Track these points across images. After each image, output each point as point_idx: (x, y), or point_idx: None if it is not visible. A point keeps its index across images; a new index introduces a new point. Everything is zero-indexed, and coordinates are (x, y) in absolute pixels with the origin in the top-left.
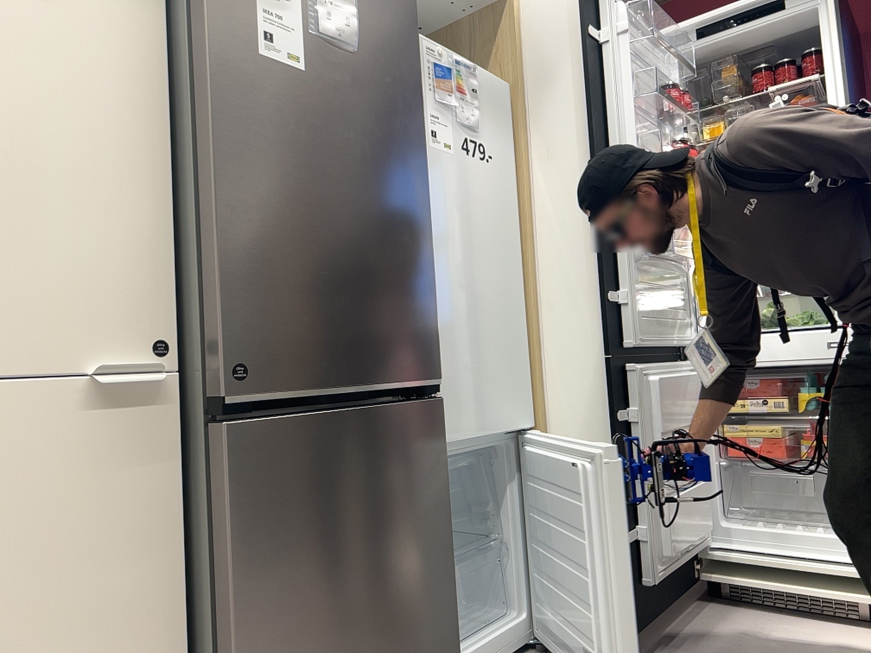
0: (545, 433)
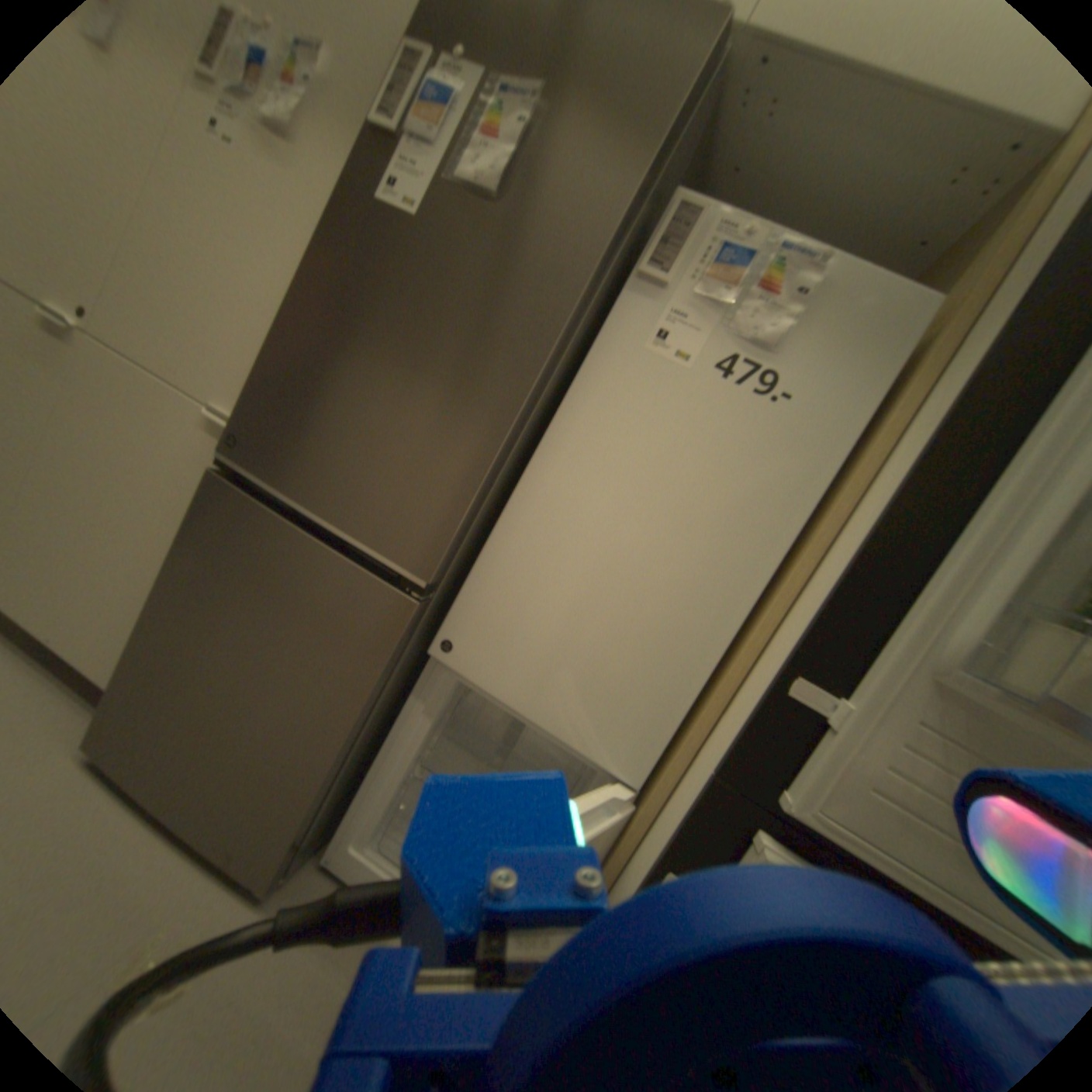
0: (650, 817)
